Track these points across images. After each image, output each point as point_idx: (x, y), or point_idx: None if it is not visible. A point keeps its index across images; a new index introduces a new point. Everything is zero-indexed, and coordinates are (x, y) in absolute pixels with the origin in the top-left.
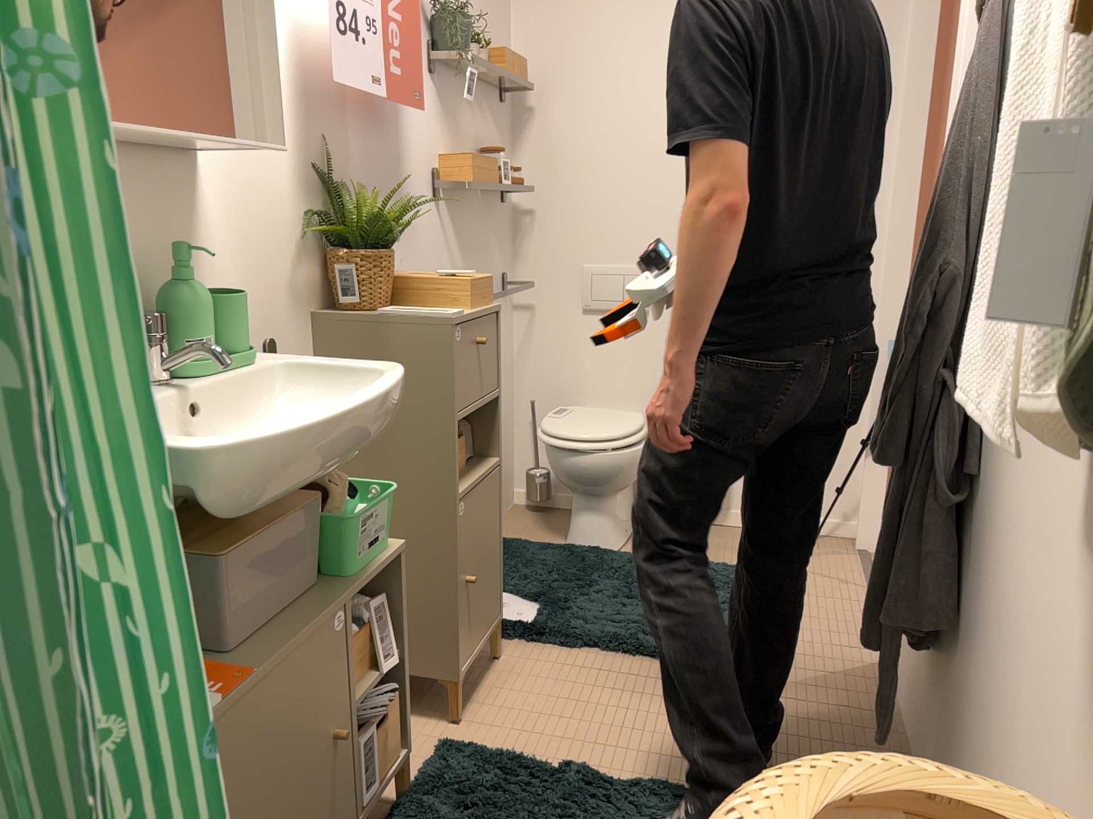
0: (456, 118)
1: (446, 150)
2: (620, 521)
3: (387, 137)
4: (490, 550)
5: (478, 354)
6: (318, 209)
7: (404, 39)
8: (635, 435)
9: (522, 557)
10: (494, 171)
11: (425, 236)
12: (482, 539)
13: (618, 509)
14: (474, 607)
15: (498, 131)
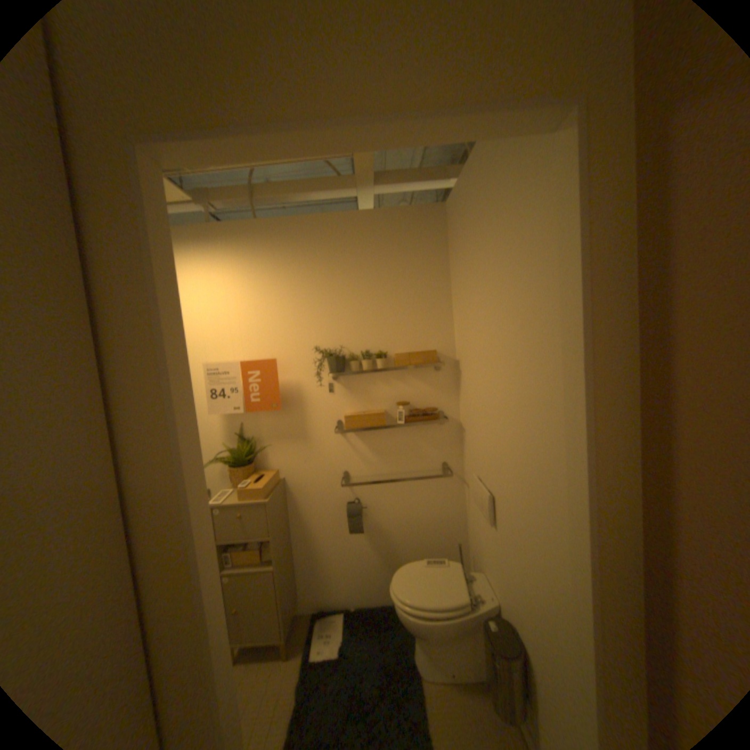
0: (364, 390)
1: (350, 407)
2: (437, 663)
3: (288, 412)
4: (258, 607)
5: (237, 521)
6: (230, 448)
7: (260, 384)
8: (419, 610)
9: (382, 629)
10: (375, 417)
11: (326, 449)
12: (247, 599)
13: (436, 653)
14: (240, 626)
15: (430, 383)
